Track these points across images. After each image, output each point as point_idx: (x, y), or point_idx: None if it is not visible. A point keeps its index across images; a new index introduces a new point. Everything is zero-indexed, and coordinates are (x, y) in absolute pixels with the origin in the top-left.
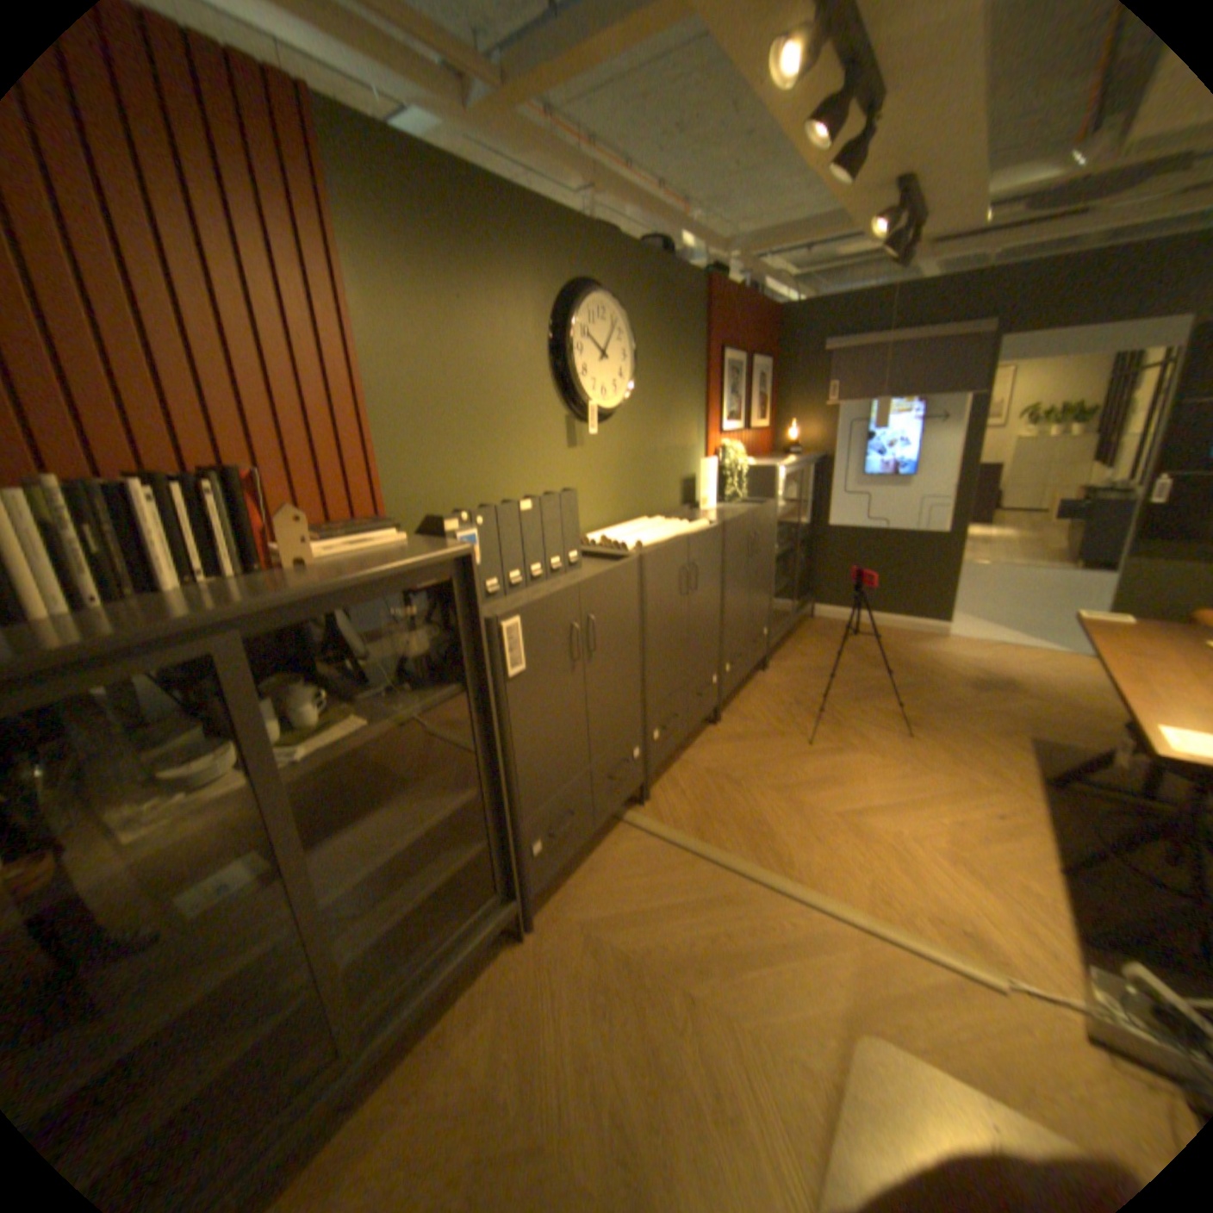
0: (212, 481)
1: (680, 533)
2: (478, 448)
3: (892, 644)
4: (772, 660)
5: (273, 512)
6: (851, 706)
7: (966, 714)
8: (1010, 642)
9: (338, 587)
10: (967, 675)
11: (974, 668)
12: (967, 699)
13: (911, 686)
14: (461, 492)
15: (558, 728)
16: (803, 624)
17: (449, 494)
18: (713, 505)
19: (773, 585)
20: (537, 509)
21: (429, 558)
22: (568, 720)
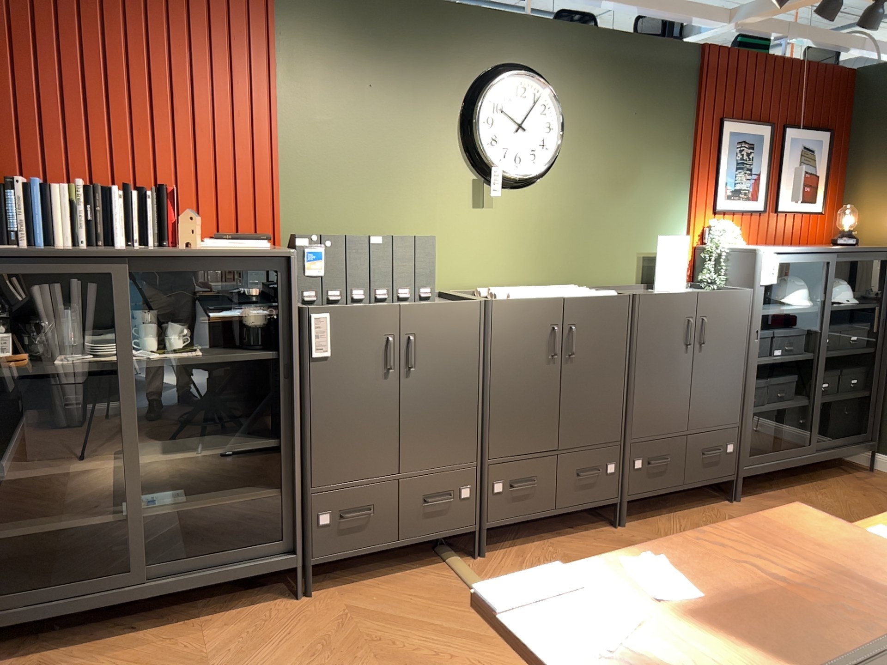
0: (153, 191)
1: (569, 295)
2: (373, 197)
3: None
4: (757, 495)
5: (188, 215)
6: None
7: None
8: None
9: (186, 254)
10: None
11: None
12: None
13: None
14: (351, 229)
15: (360, 421)
16: (850, 473)
17: (340, 228)
18: (680, 288)
19: (752, 393)
20: (387, 243)
21: (254, 251)
22: (372, 419)
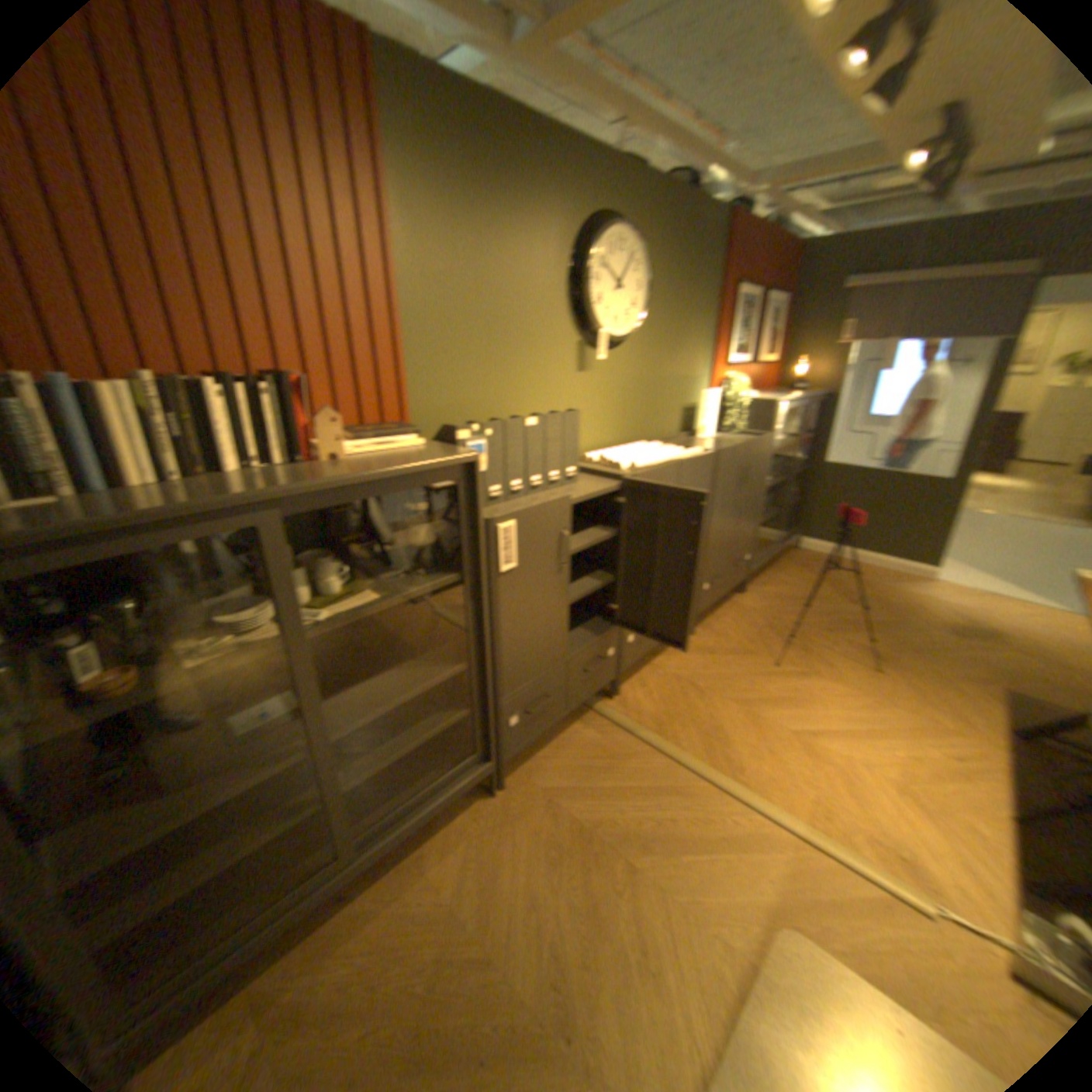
0: (271, 382)
1: (675, 457)
2: (496, 366)
3: (876, 582)
4: (752, 584)
5: (318, 411)
6: (824, 635)
7: (941, 657)
8: (1002, 593)
9: (363, 479)
10: (949, 620)
11: (958, 614)
12: (945, 643)
13: (888, 624)
14: (478, 405)
15: (542, 620)
16: (788, 554)
17: (468, 406)
18: (712, 434)
19: (762, 514)
20: (543, 425)
21: (441, 461)
22: (552, 615)
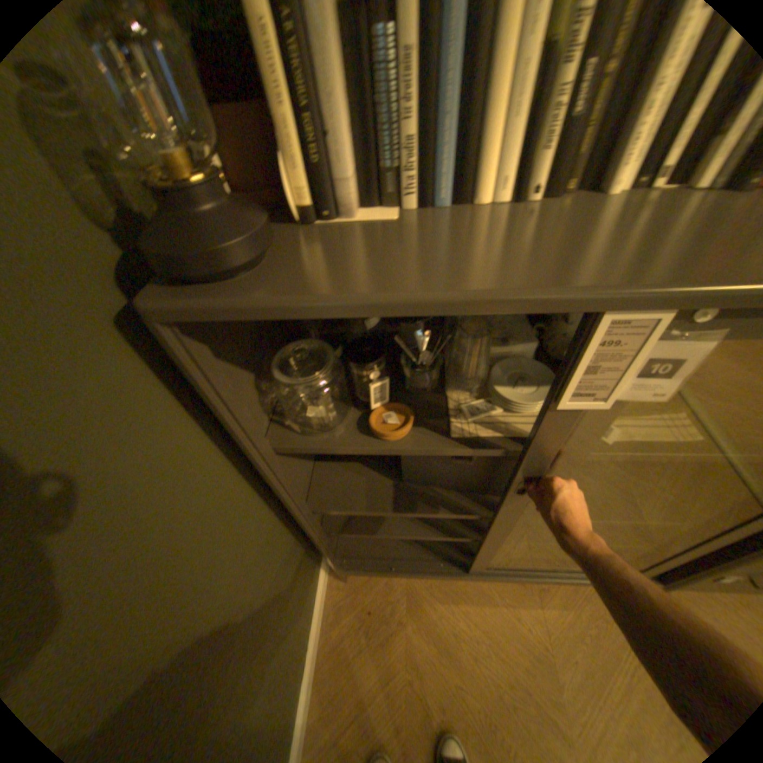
0: None
1: None
2: None
3: None
4: None
5: None
6: None
7: None
8: None
9: None
10: None
11: None
12: None
13: None
14: None
15: None
16: None
17: None
18: None
19: None
20: None
21: None
22: None
